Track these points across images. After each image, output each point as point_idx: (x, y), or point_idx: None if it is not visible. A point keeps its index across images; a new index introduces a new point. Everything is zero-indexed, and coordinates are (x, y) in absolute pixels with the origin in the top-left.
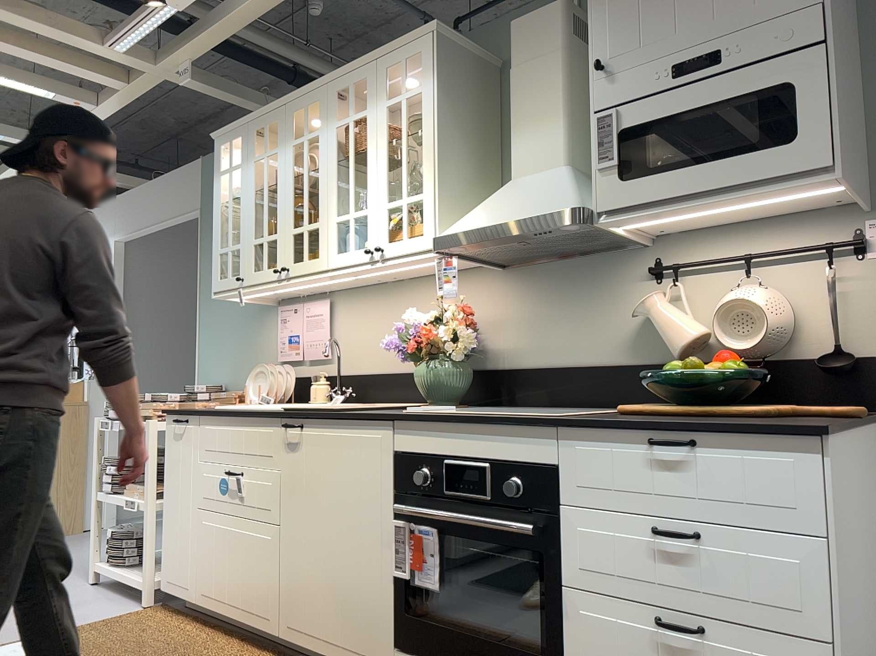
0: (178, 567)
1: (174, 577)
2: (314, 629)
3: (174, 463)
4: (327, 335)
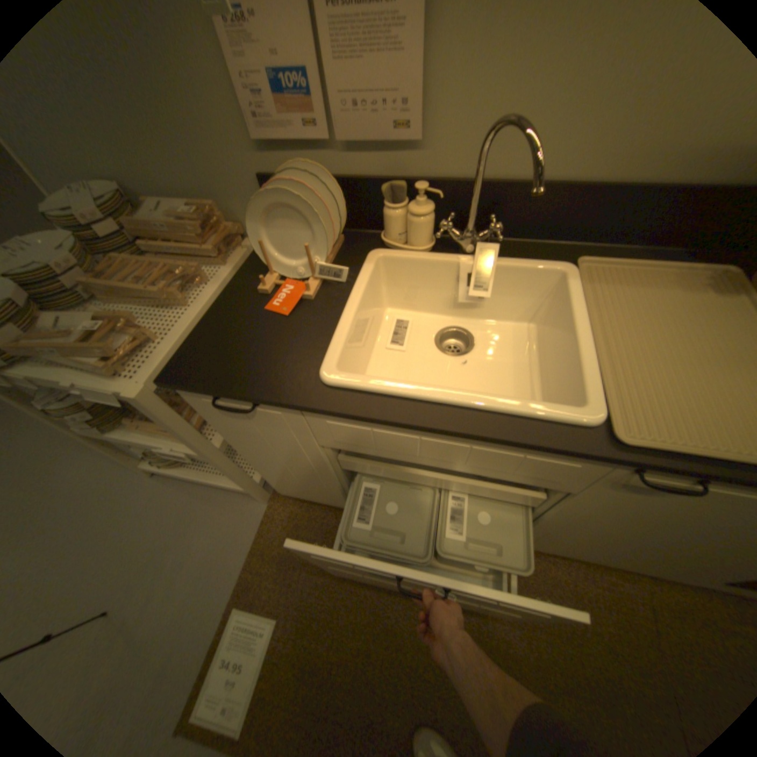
0: (310, 494)
1: (304, 496)
2: (581, 557)
3: (246, 437)
4: (414, 75)
